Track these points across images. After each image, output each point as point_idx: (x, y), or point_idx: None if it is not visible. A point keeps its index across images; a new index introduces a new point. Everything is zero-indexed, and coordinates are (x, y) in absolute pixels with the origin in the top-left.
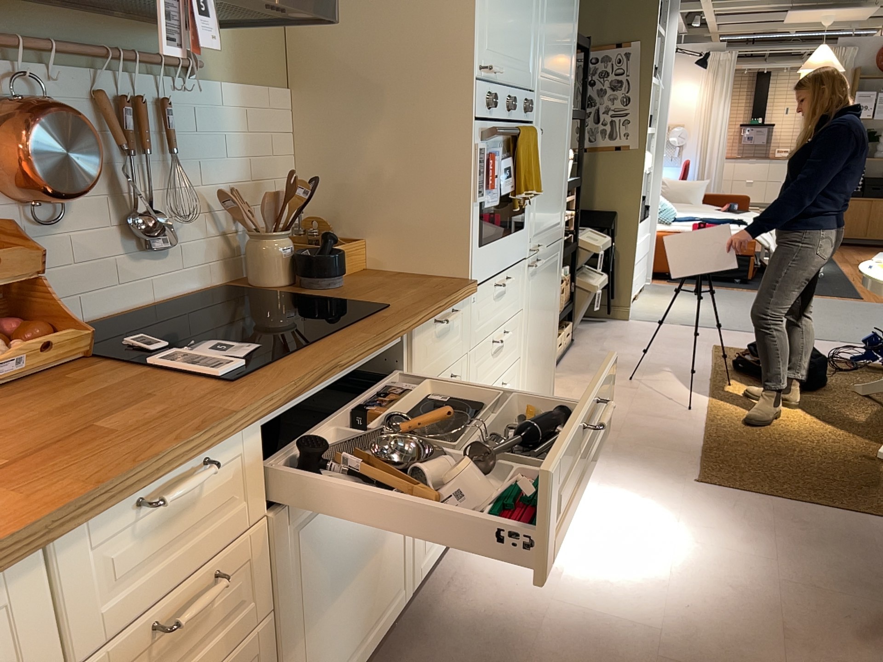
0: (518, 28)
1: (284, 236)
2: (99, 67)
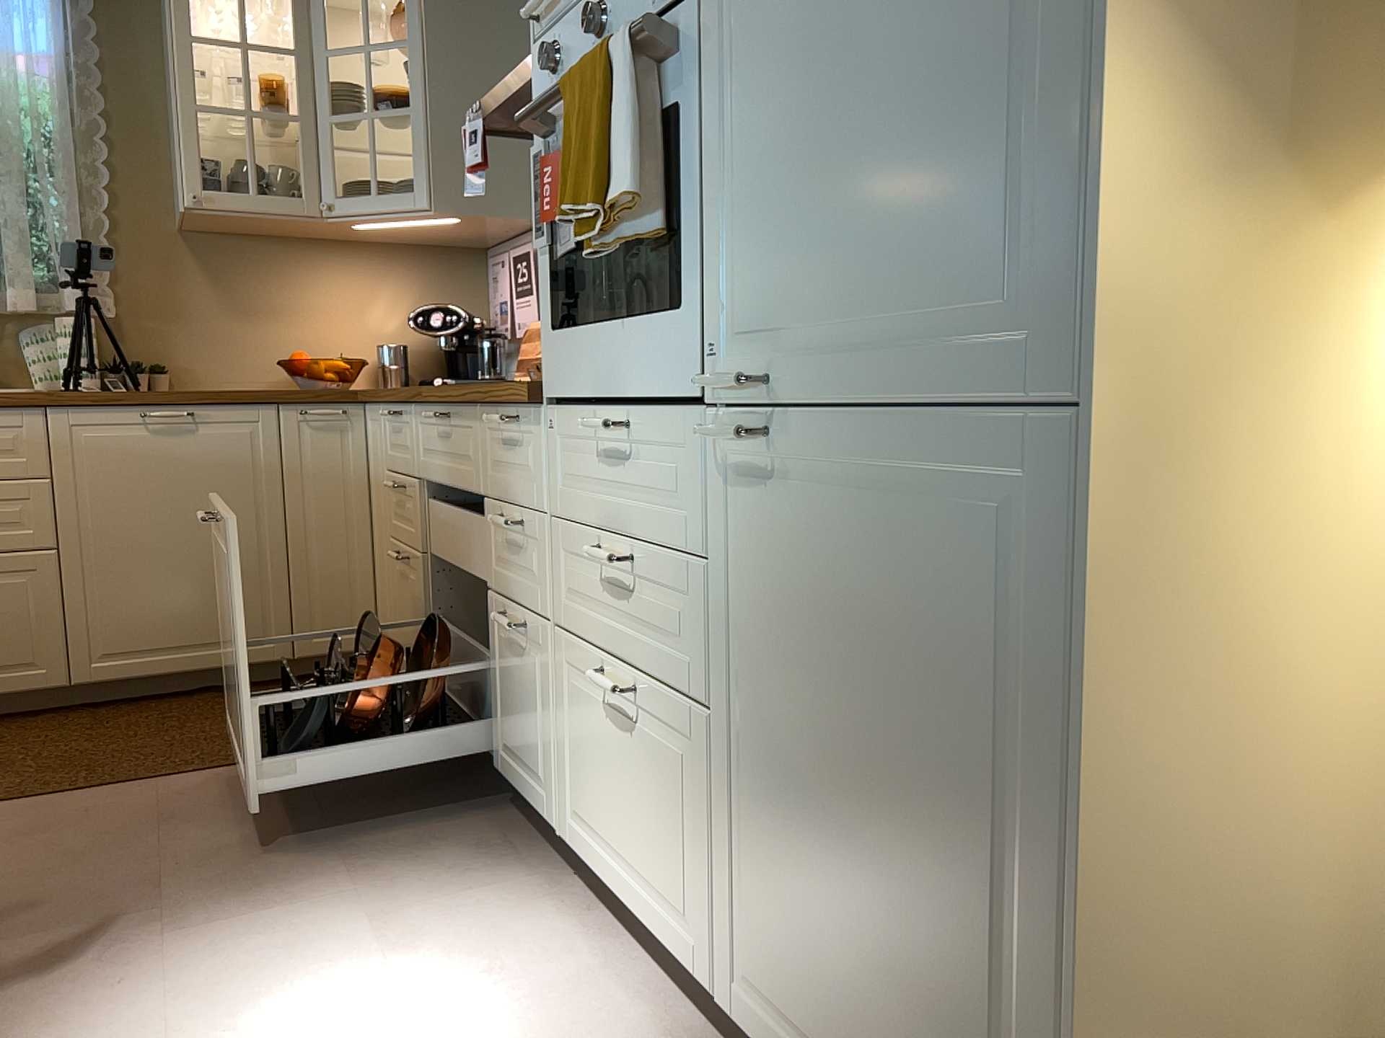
0: None
1: None
2: None
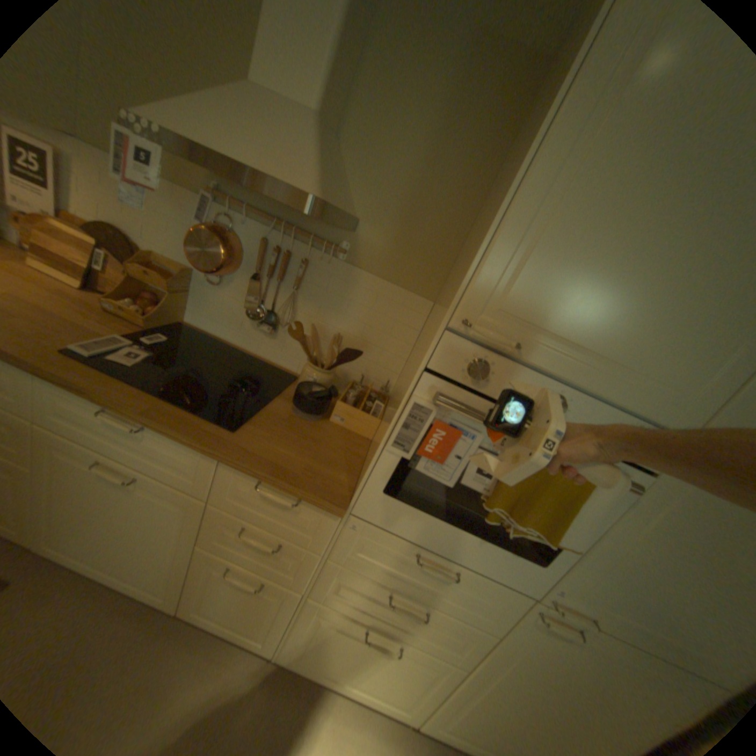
0: (652, 320)
1: (322, 372)
2: (277, 229)
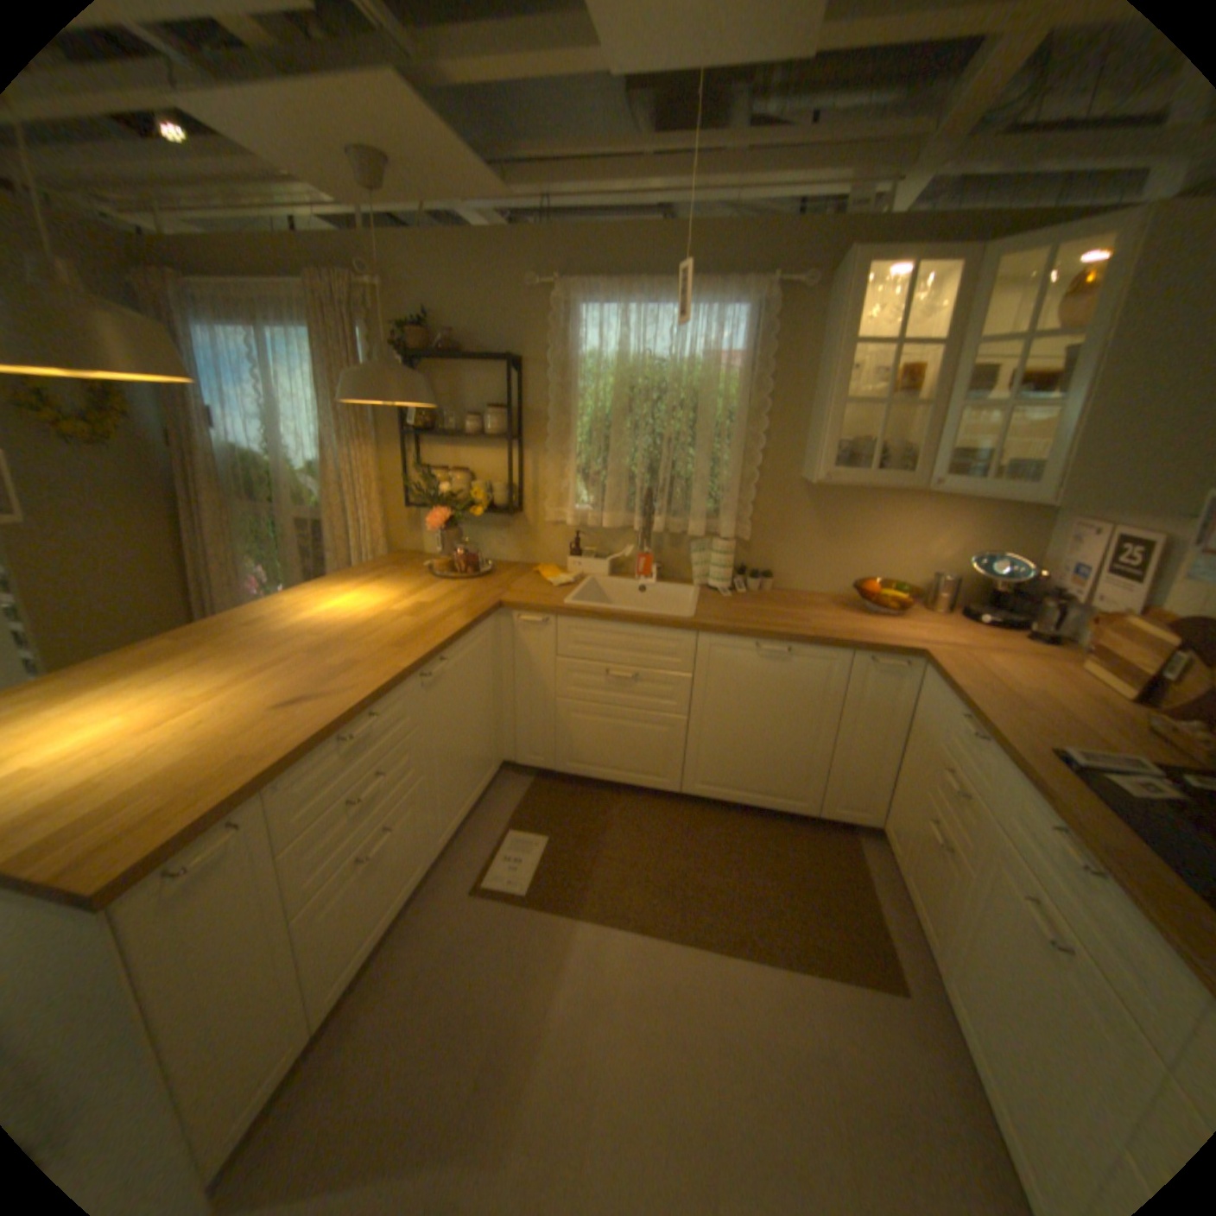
0: None
1: None
2: None
